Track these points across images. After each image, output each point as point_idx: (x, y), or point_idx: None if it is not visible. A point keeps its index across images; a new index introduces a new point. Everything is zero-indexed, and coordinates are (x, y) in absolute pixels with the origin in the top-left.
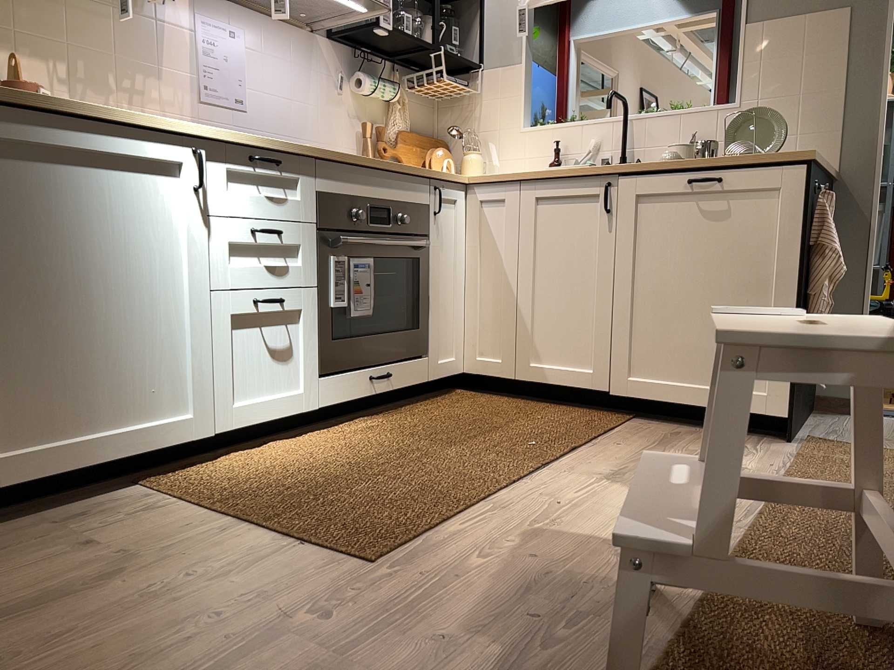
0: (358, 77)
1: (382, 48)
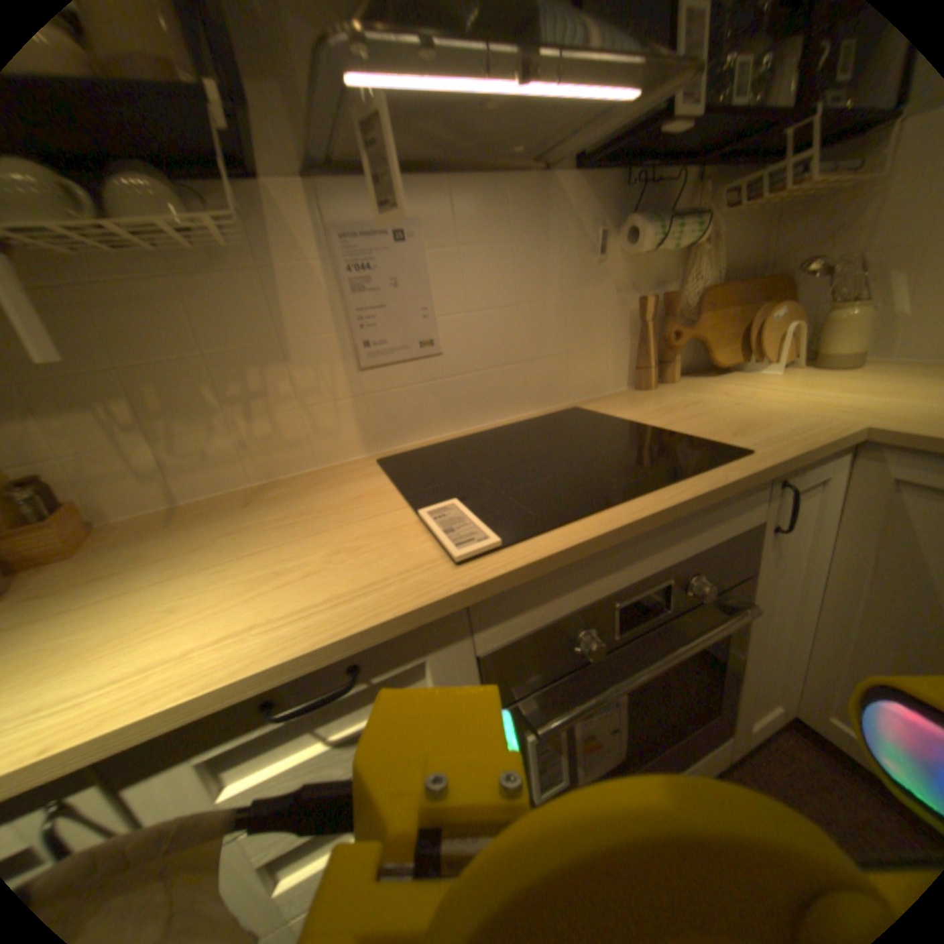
0: (635, 218)
1: (684, 146)
